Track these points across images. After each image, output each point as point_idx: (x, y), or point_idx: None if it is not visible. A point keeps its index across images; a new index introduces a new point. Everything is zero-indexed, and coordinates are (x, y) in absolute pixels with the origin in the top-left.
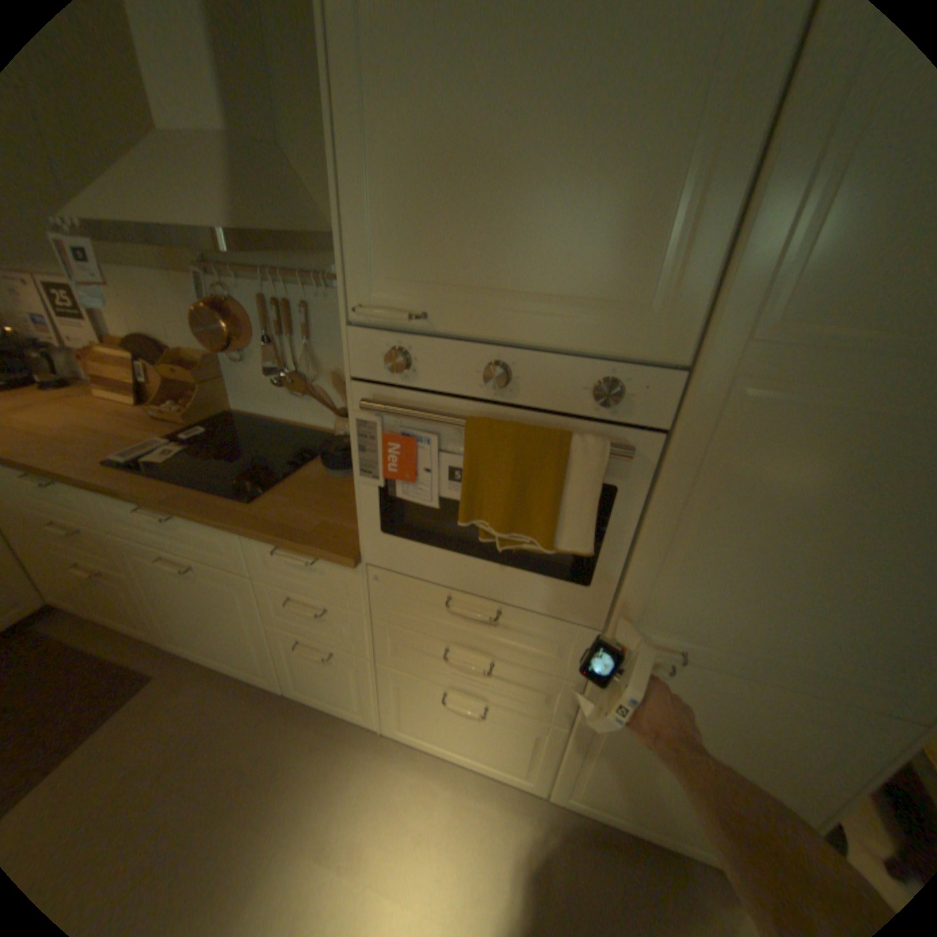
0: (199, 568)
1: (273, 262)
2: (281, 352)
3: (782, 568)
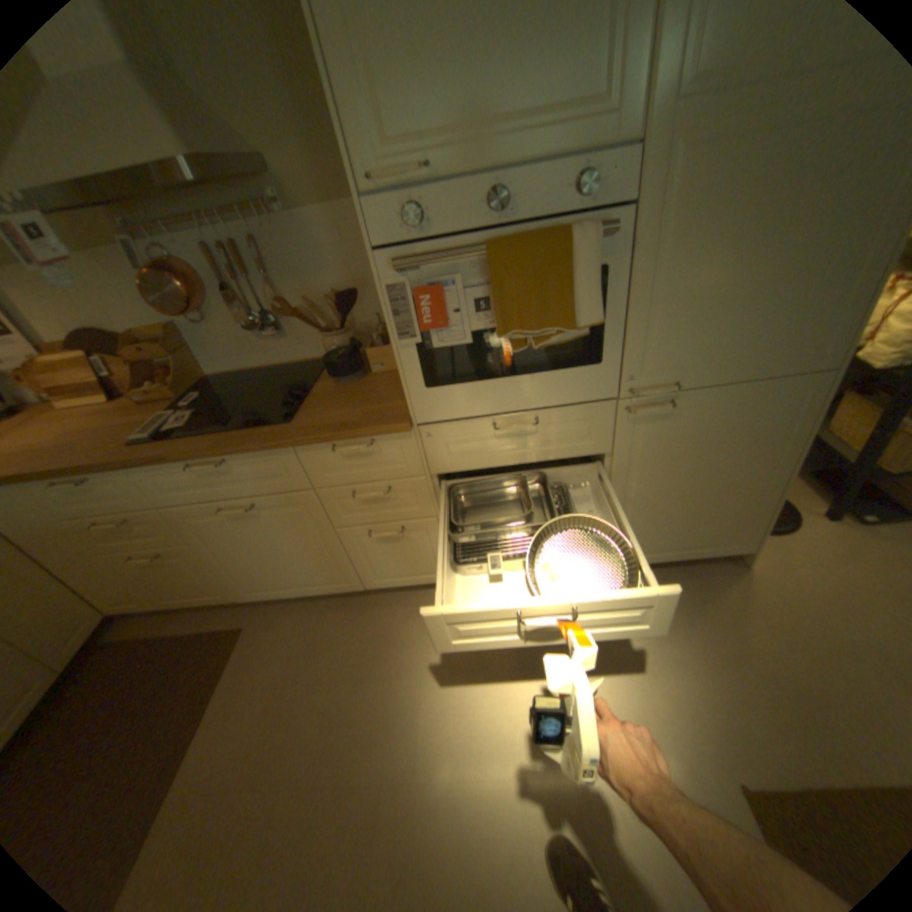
0: (261, 501)
1: (204, 204)
2: (240, 297)
3: (730, 285)
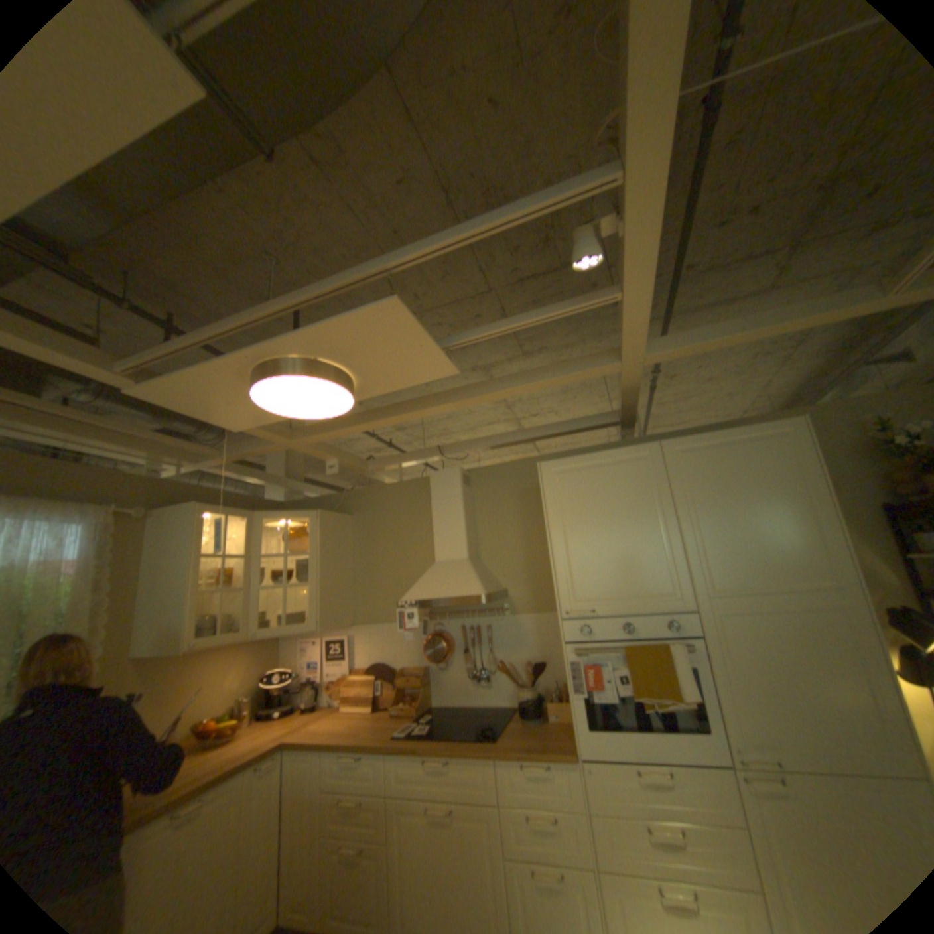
0: (457, 811)
1: (470, 608)
2: (472, 658)
3: (784, 692)
